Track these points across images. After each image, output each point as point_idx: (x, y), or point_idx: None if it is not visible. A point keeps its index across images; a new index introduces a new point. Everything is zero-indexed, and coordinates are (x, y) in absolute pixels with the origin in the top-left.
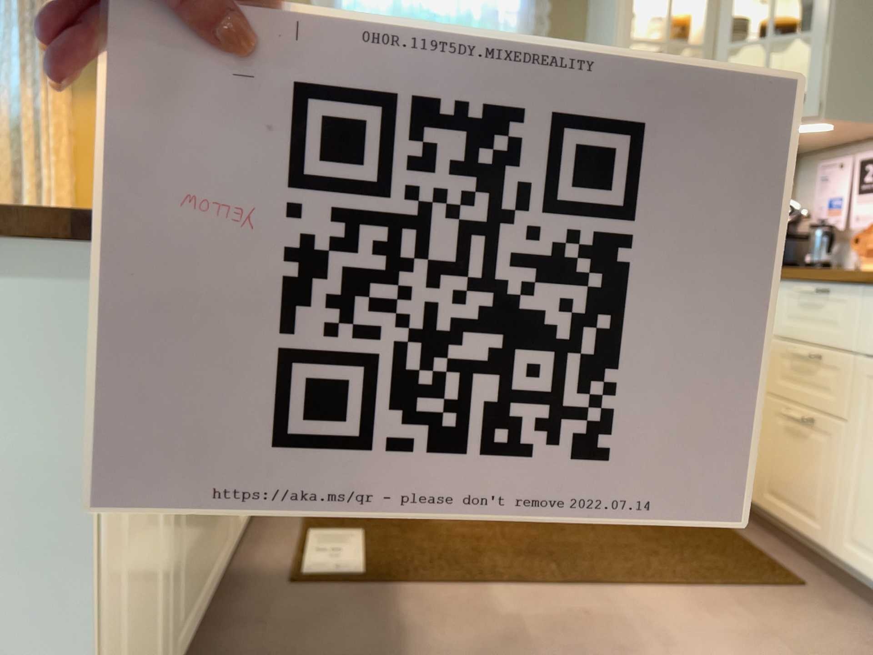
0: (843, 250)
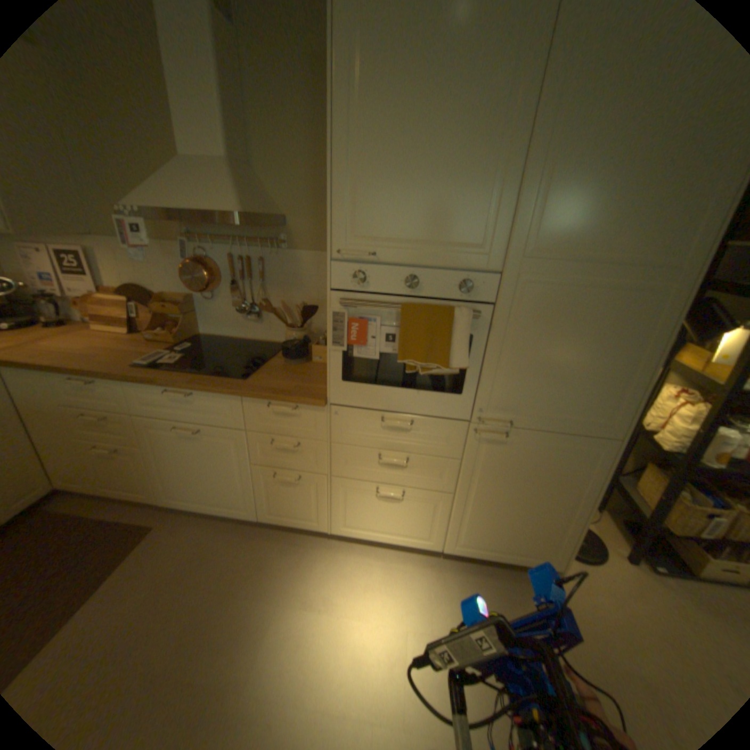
0: (63, 307)
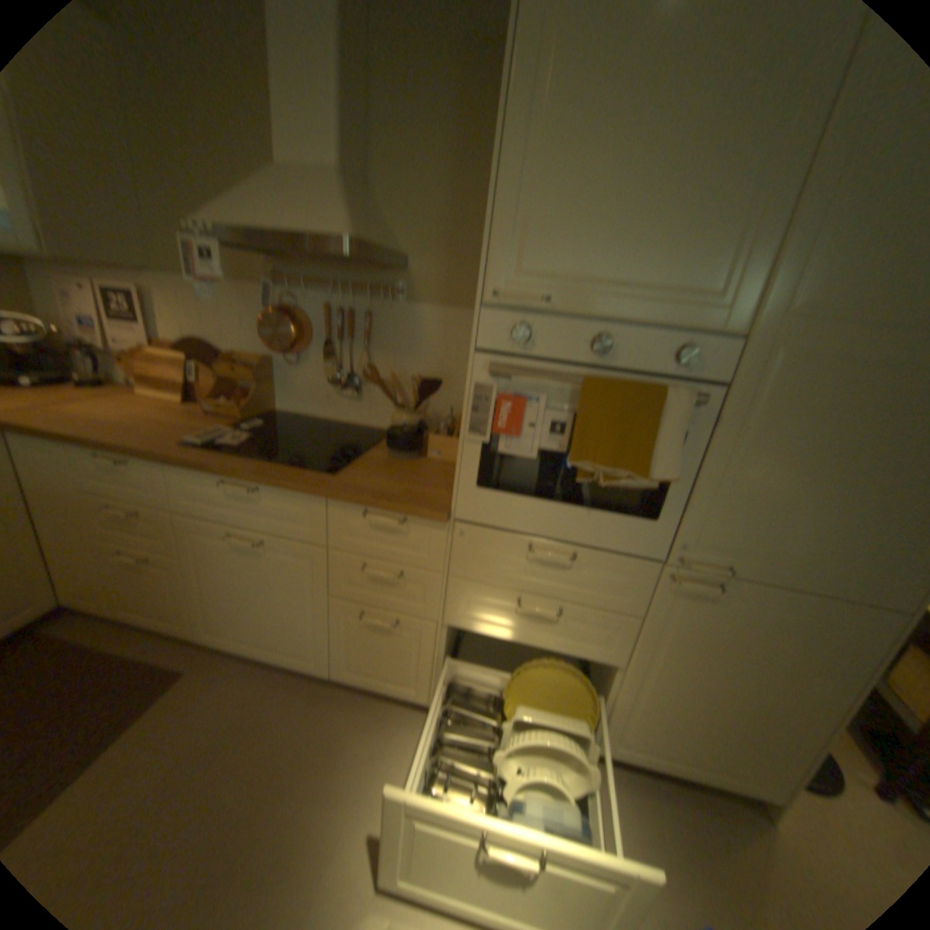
0: (102, 360)
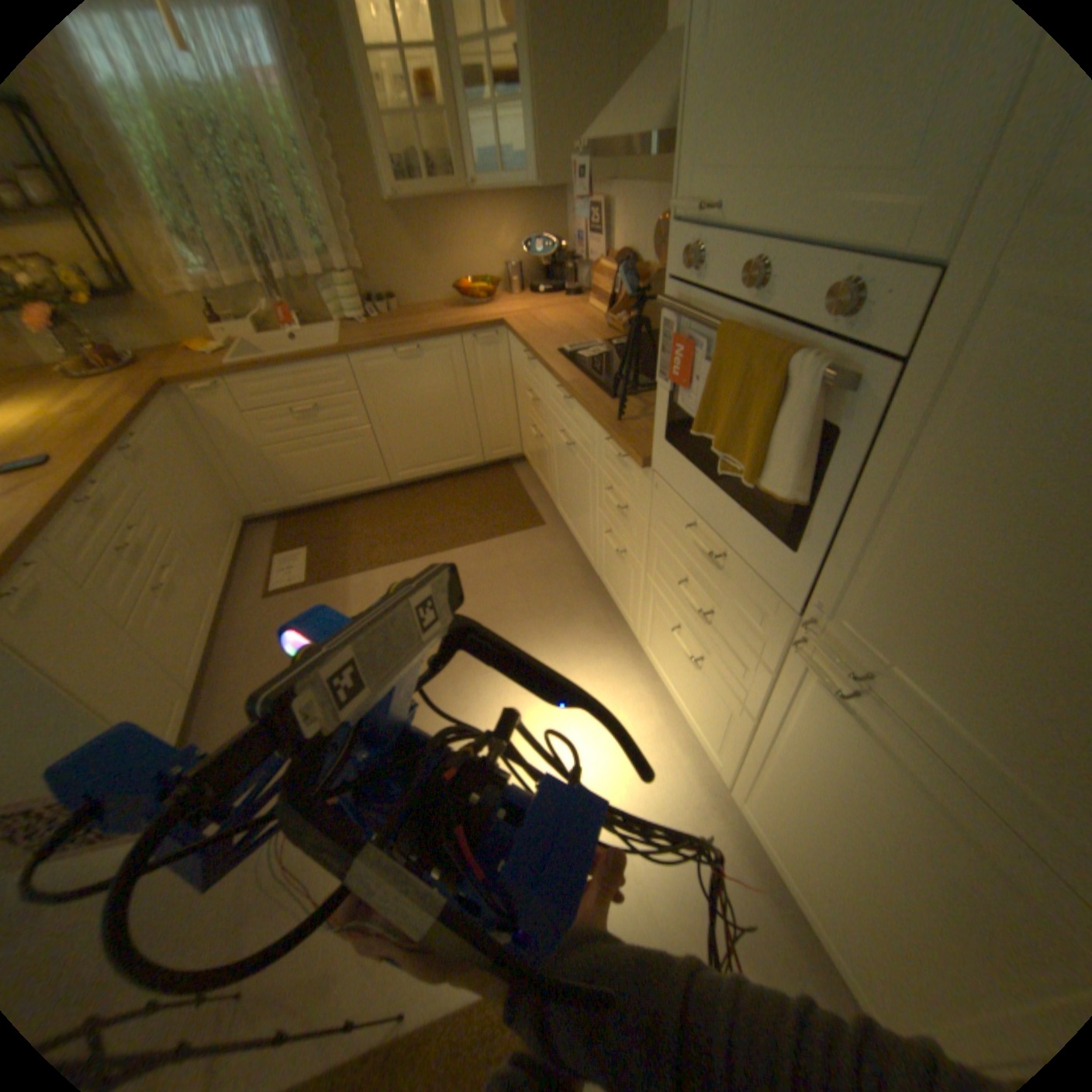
0: (589, 275)
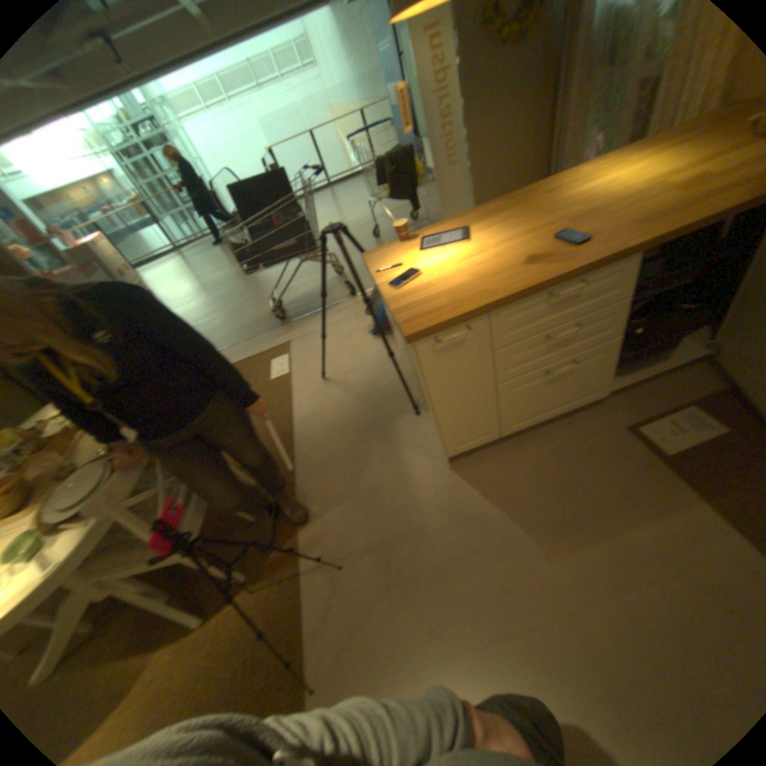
0: None
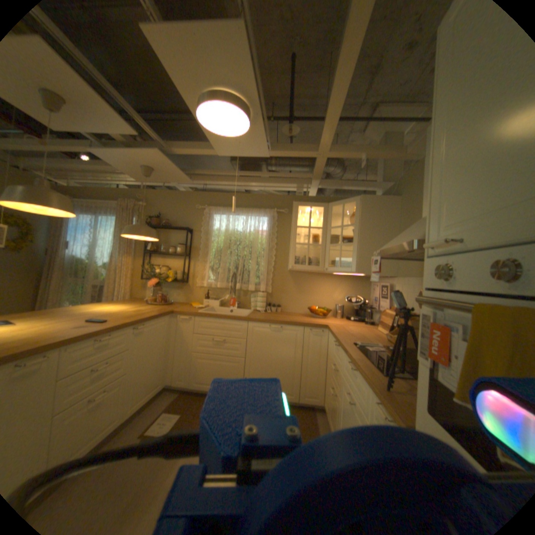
0: (380, 317)
